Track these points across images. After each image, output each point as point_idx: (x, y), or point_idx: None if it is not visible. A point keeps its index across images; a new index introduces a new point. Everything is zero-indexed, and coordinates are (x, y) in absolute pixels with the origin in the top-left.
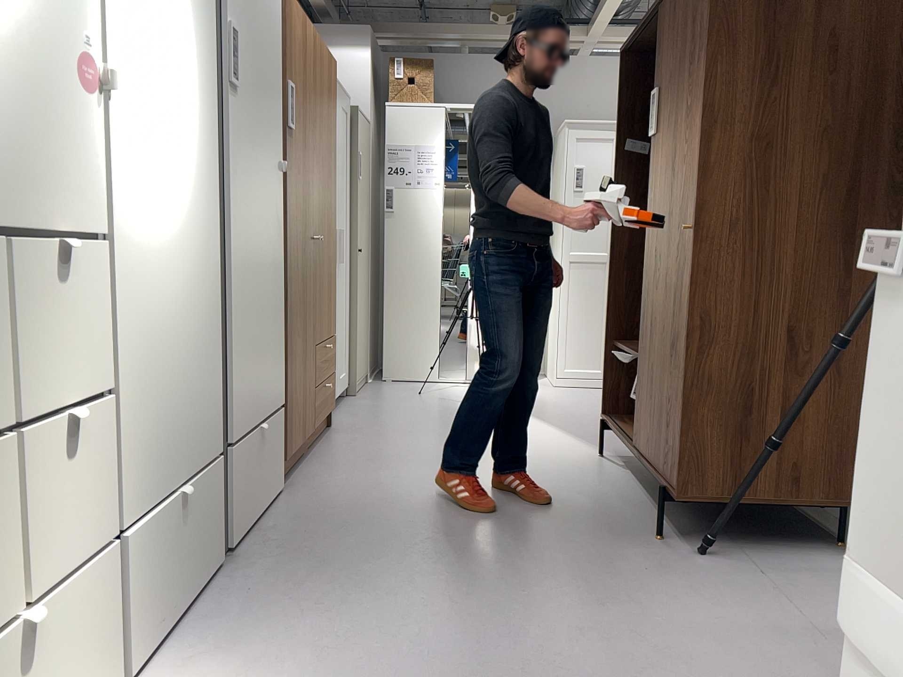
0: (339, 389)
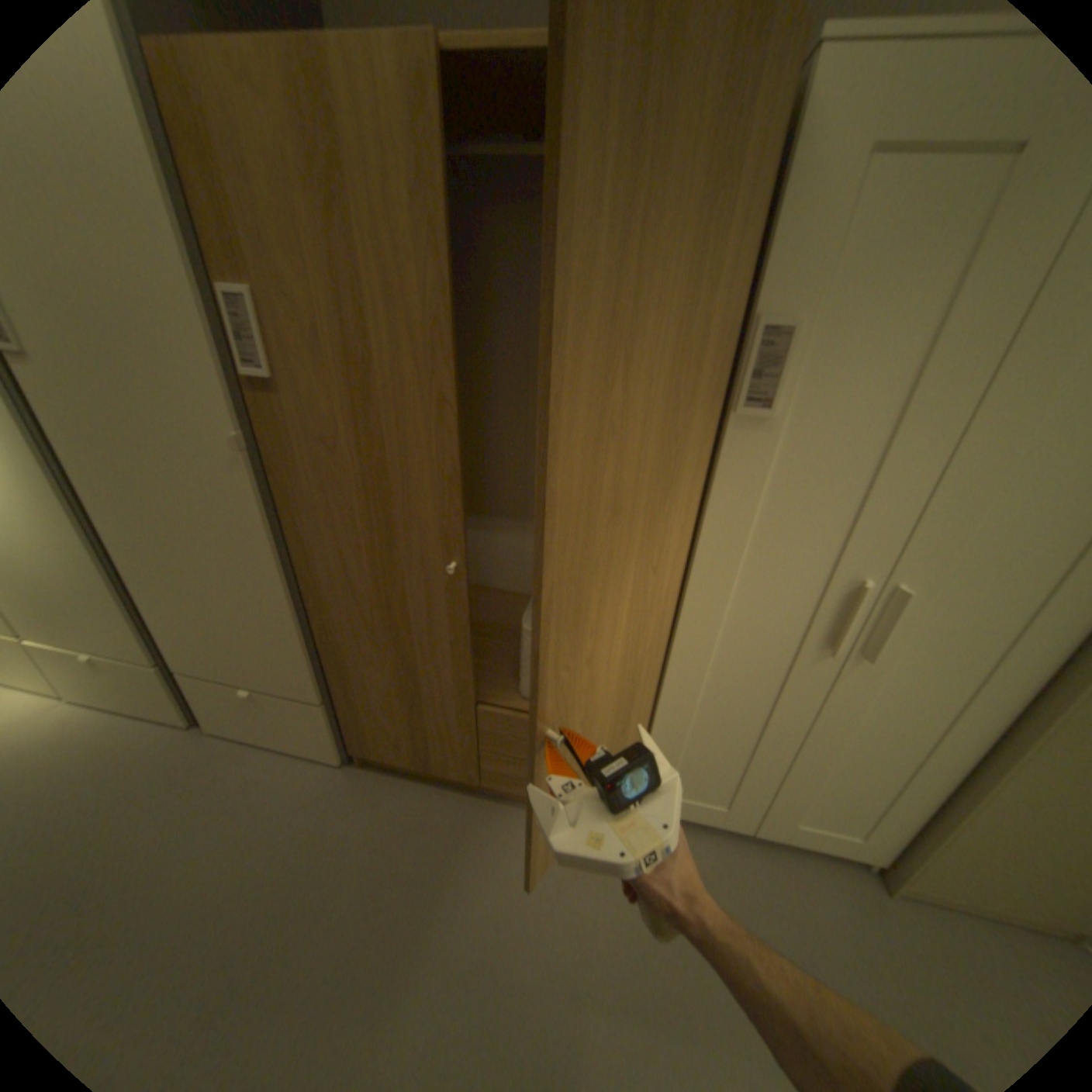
0: (789, 837)
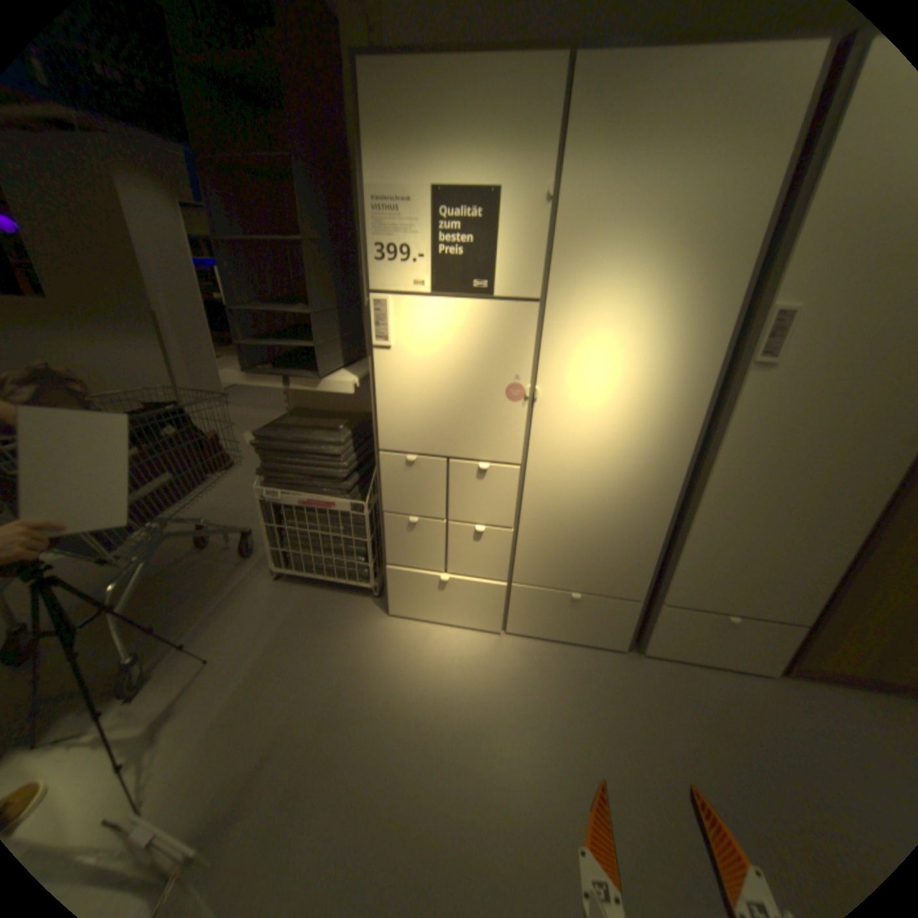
0: None
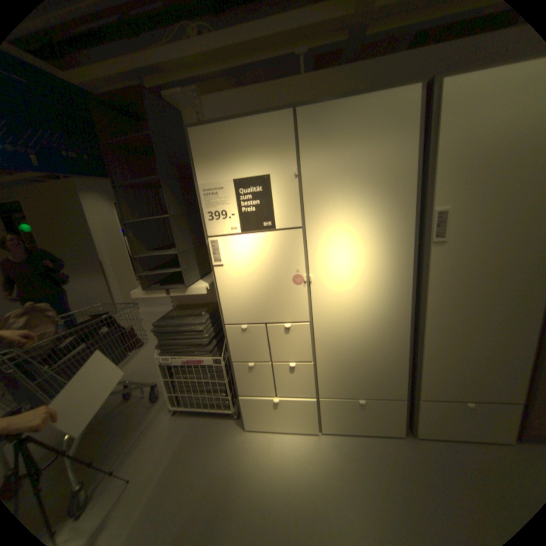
0: None
